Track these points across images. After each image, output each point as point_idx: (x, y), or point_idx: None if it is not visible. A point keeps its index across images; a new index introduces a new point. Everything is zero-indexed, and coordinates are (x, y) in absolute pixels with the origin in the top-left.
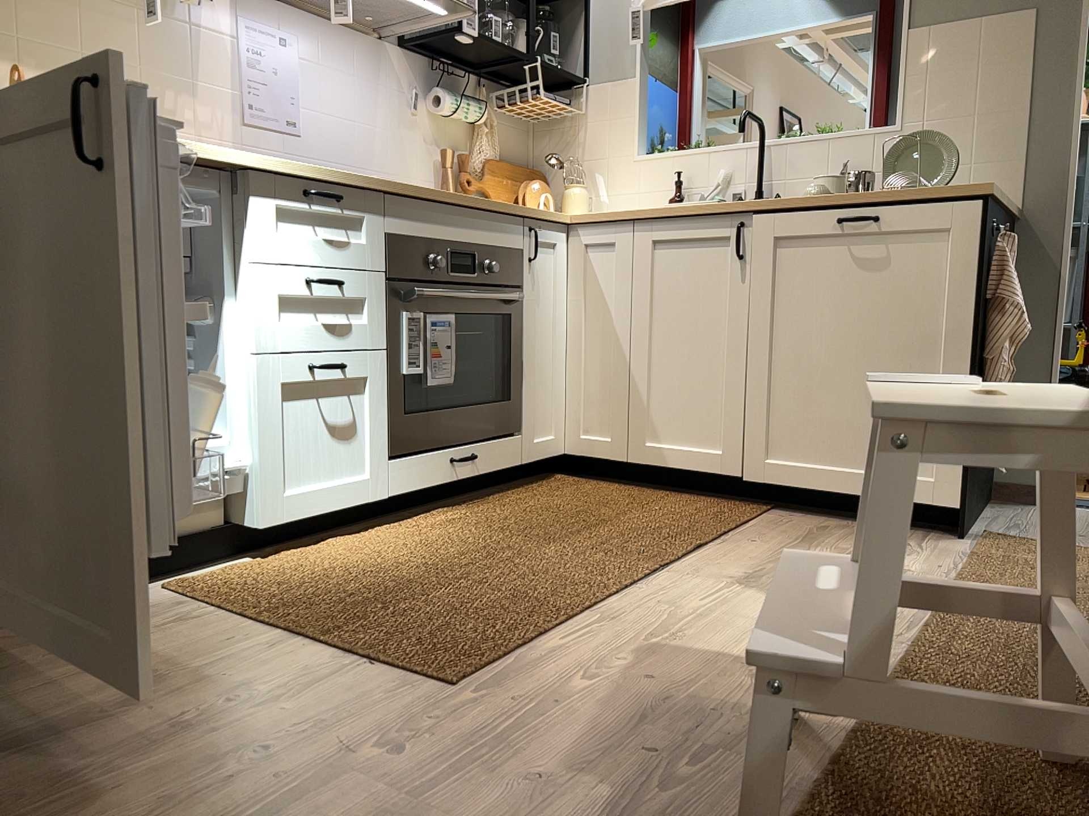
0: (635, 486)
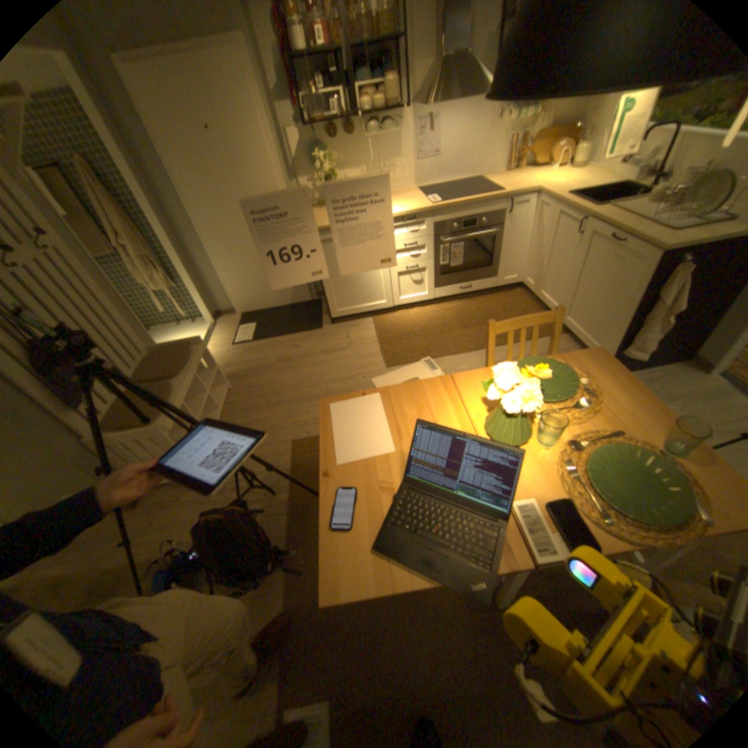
0: (537, 304)
